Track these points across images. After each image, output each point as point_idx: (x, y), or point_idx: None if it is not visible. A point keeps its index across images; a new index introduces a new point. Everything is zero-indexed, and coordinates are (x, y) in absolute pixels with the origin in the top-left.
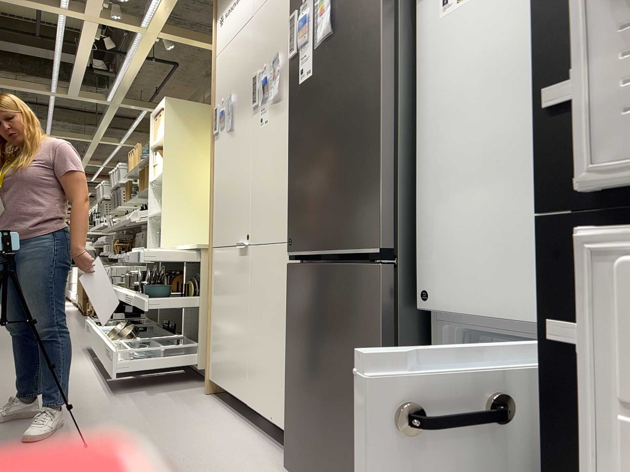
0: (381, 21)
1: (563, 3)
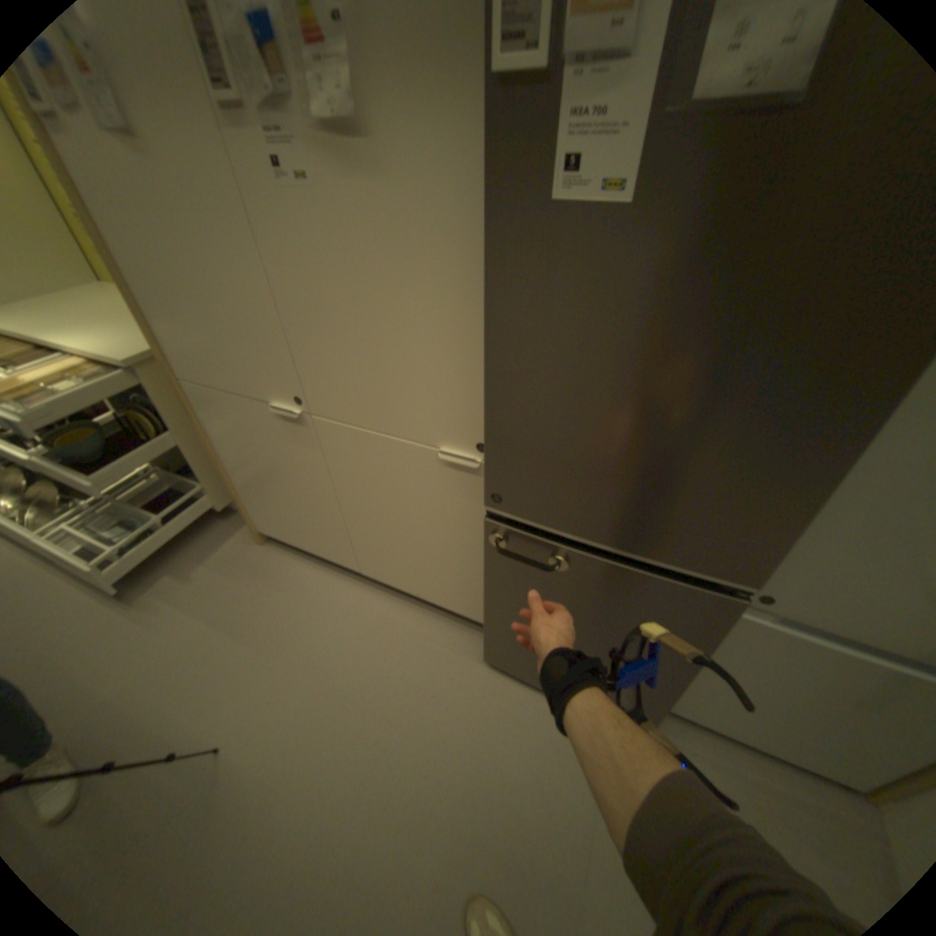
0: None
1: None
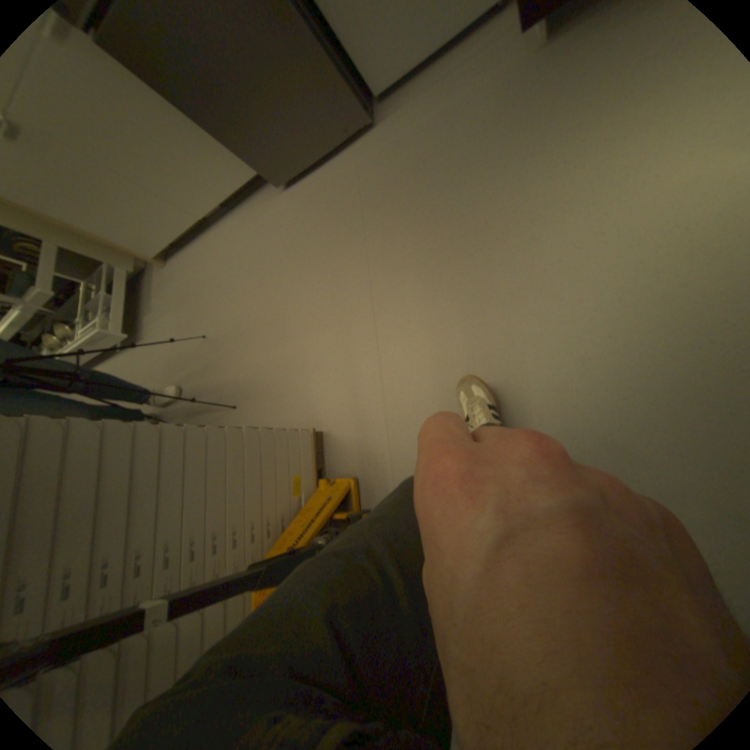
0: None
1: None
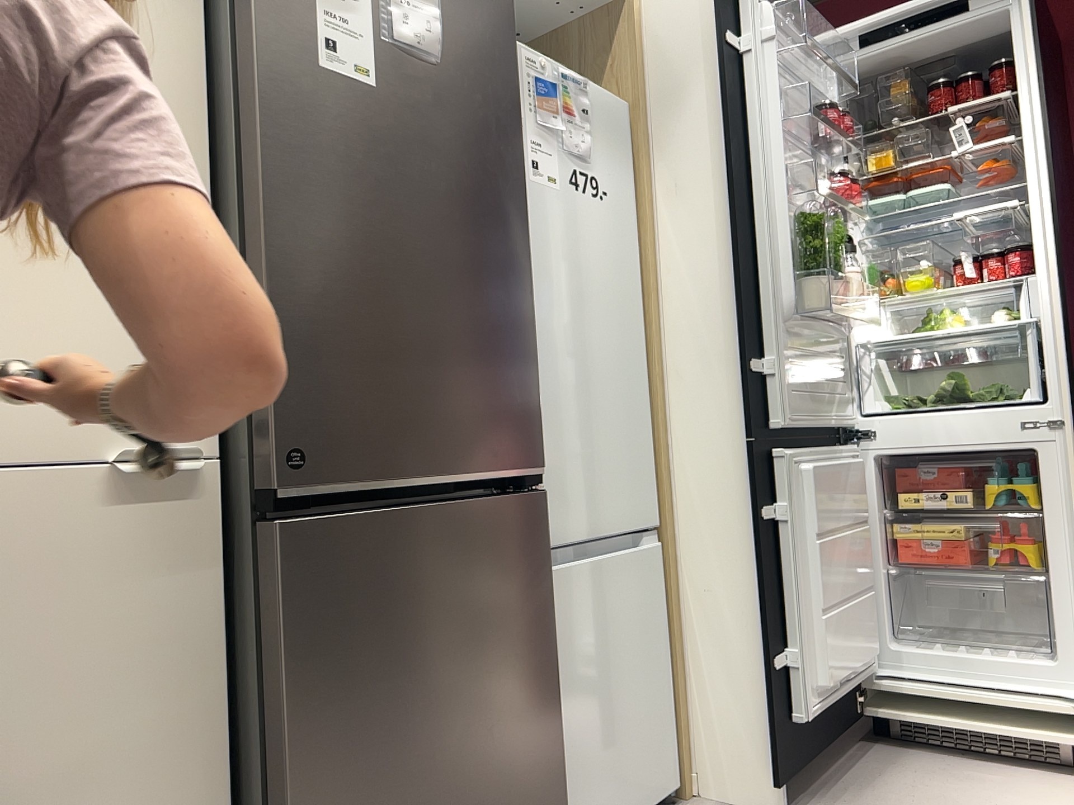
0: (521, 135)
1: (750, 306)
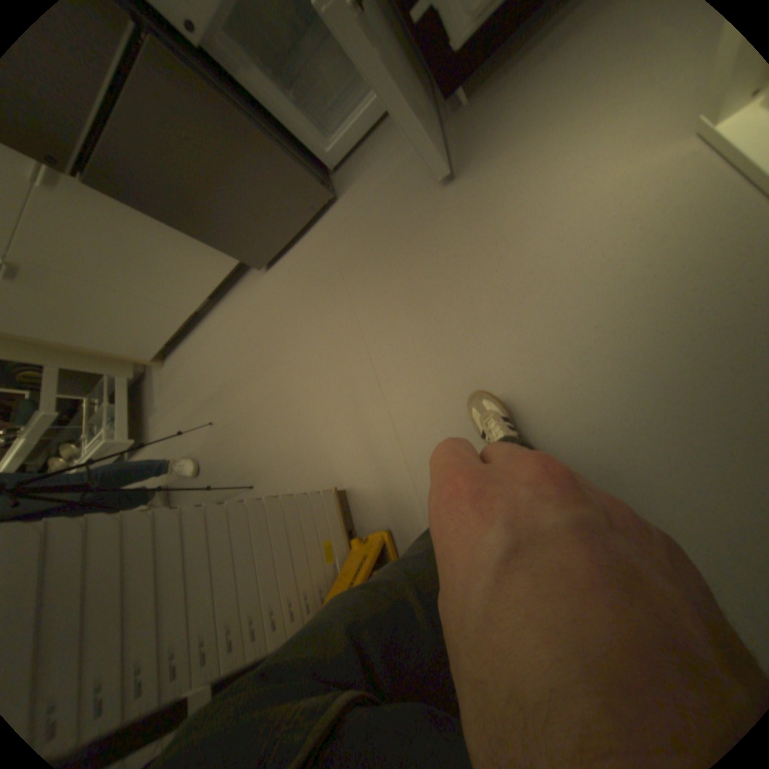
0: None
1: None
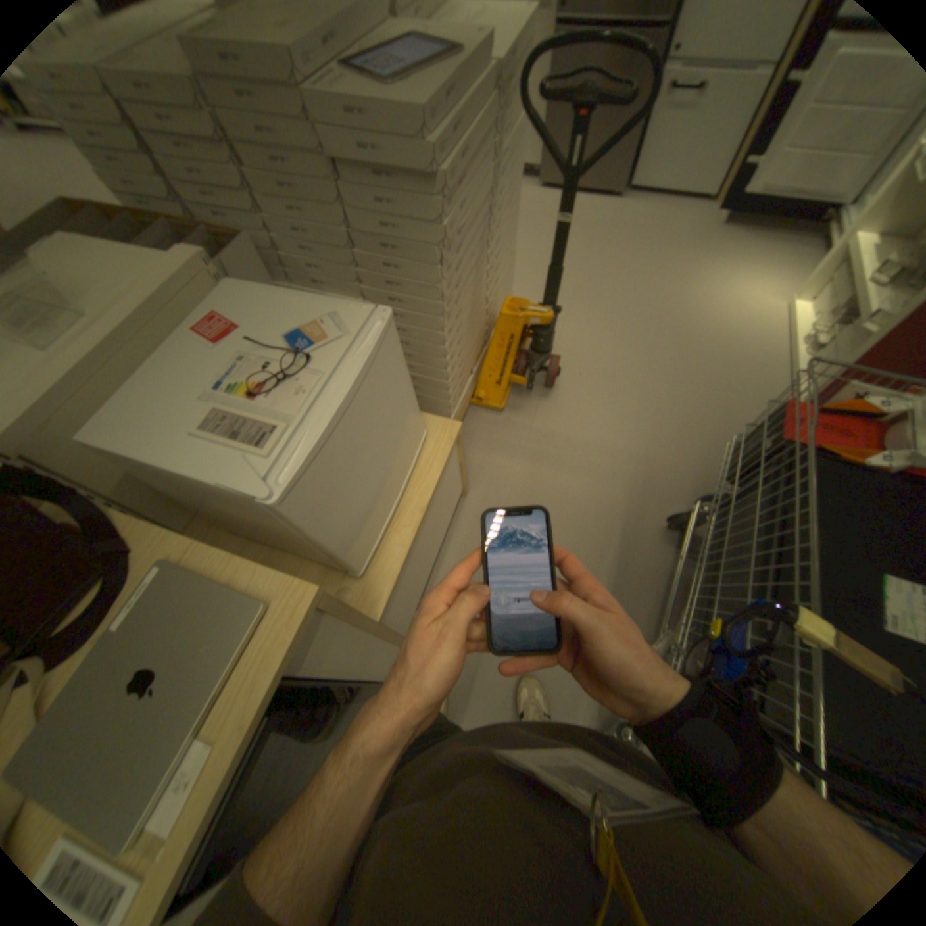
0: None
1: None
